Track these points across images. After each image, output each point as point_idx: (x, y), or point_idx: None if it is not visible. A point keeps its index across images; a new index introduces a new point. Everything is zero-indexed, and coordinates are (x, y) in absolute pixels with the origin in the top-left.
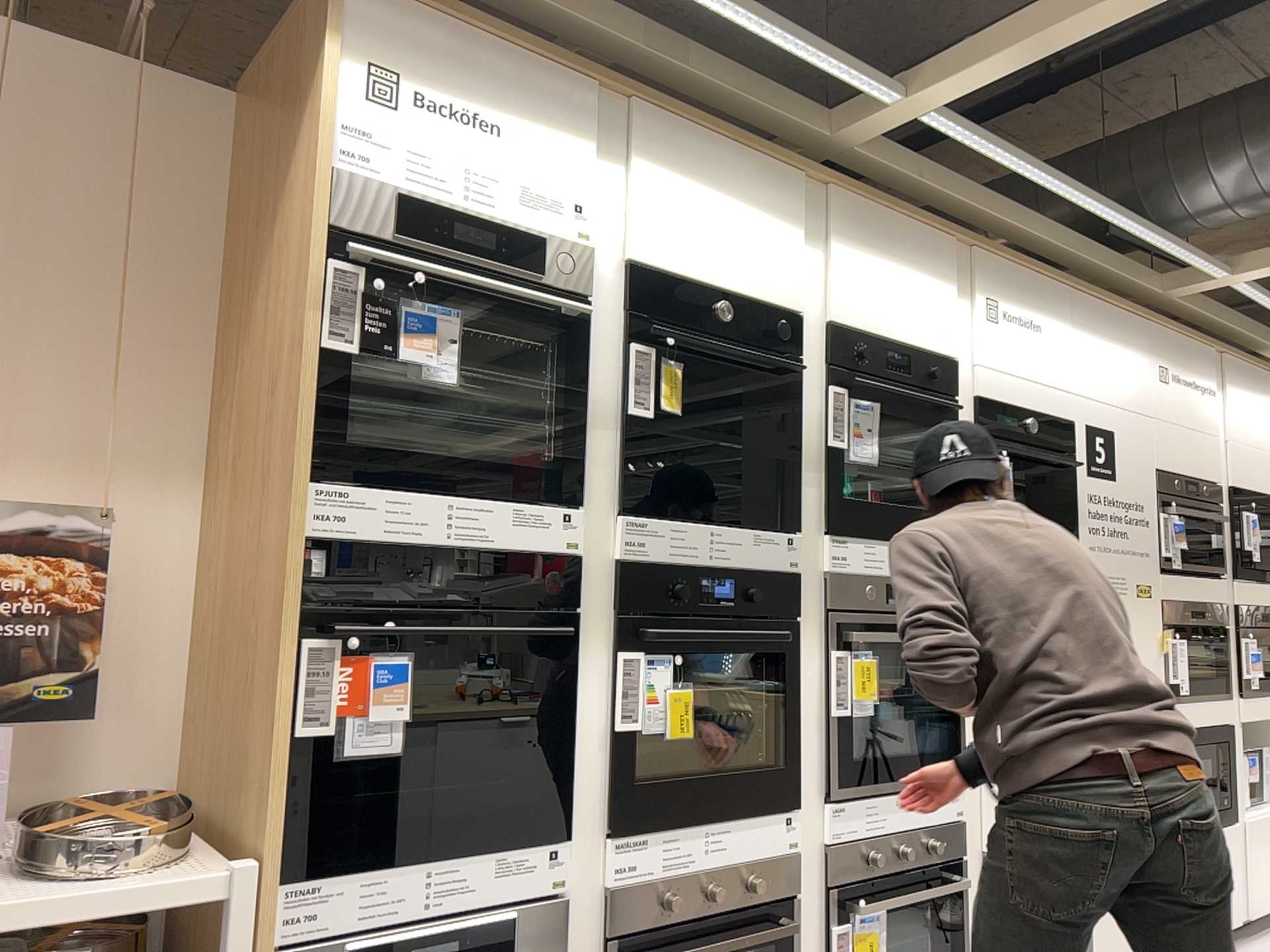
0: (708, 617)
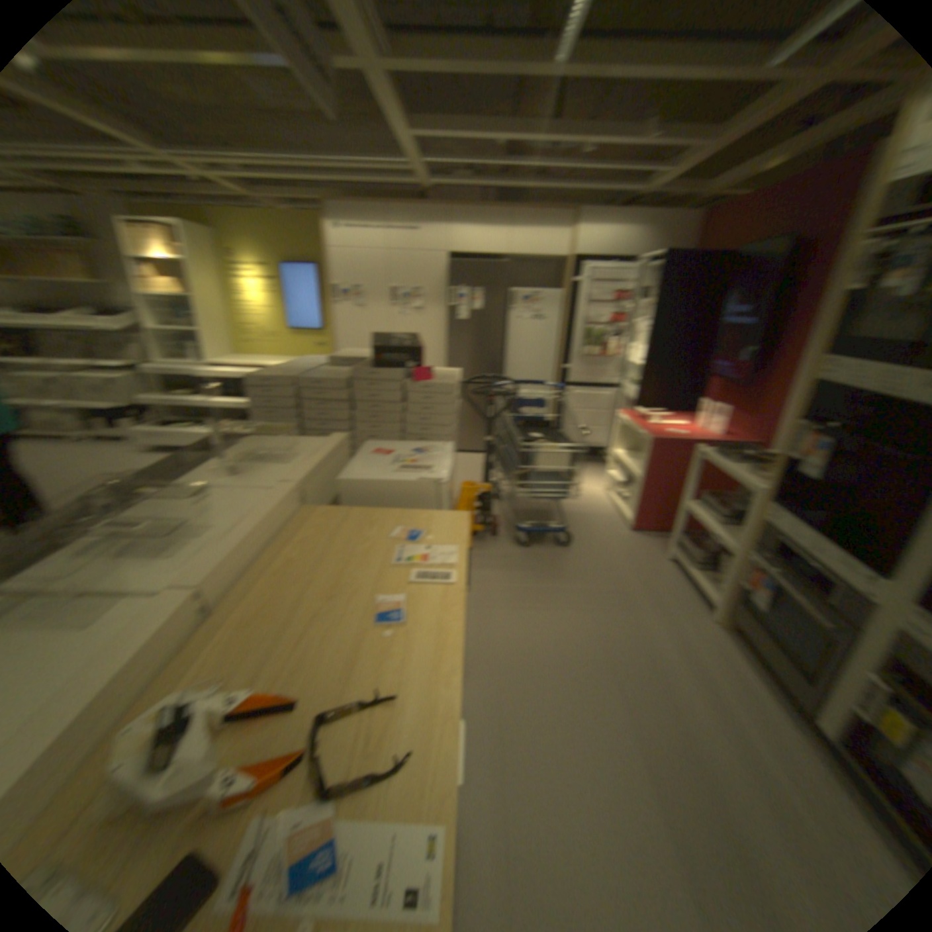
0: None
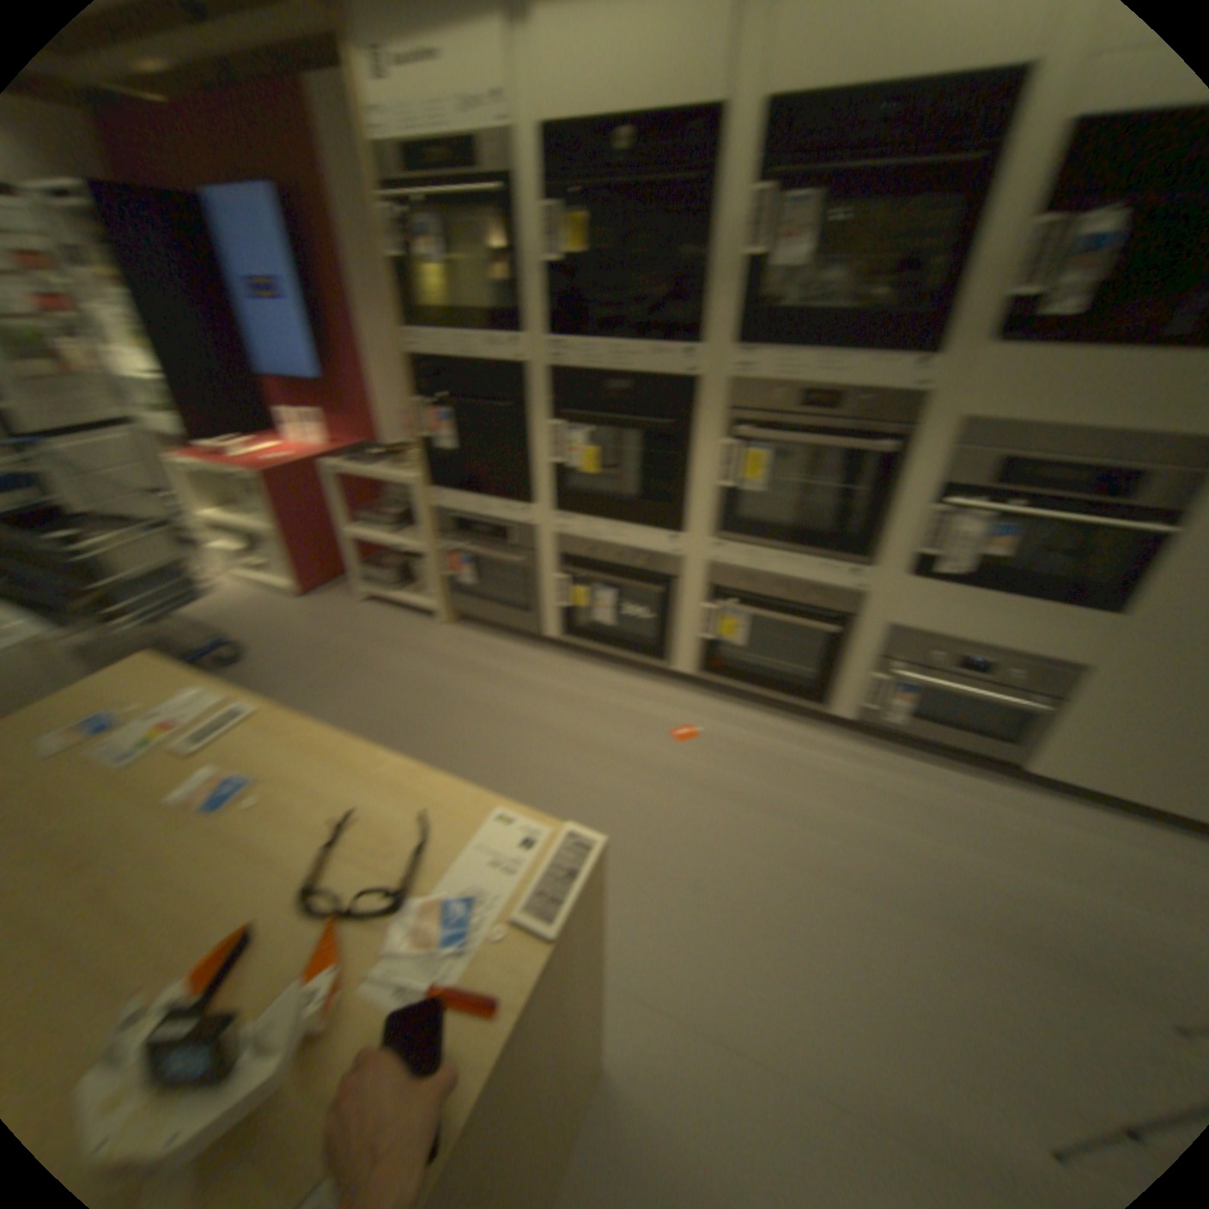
0: (618, 411)
